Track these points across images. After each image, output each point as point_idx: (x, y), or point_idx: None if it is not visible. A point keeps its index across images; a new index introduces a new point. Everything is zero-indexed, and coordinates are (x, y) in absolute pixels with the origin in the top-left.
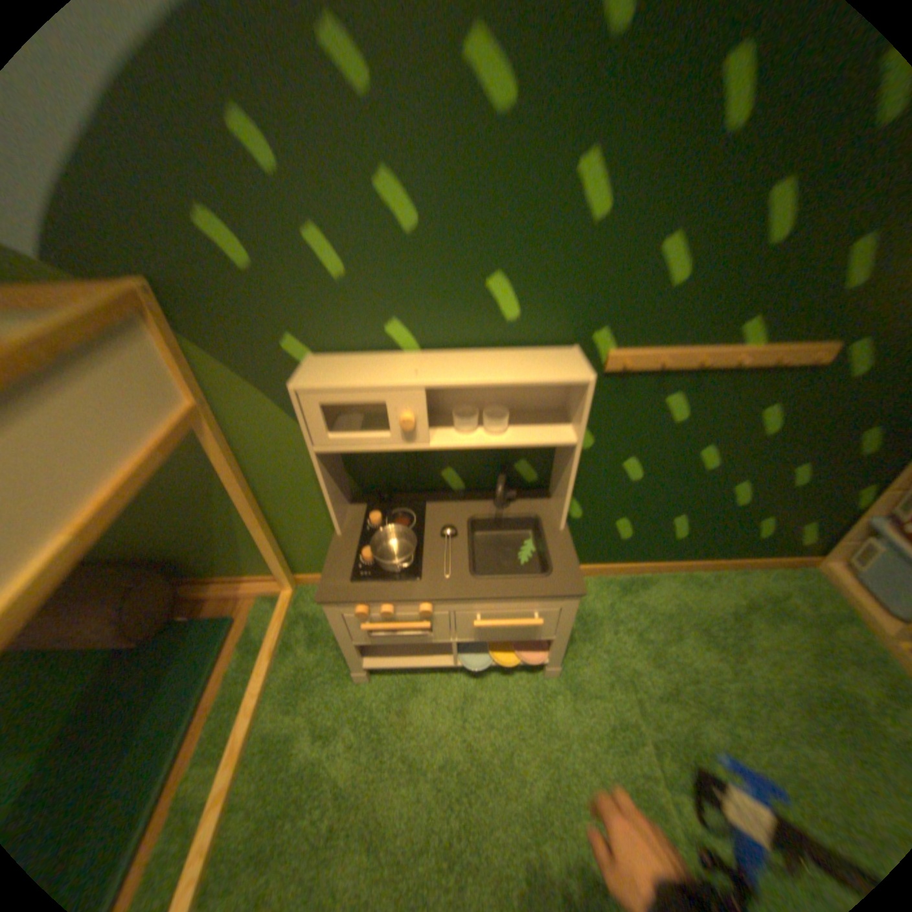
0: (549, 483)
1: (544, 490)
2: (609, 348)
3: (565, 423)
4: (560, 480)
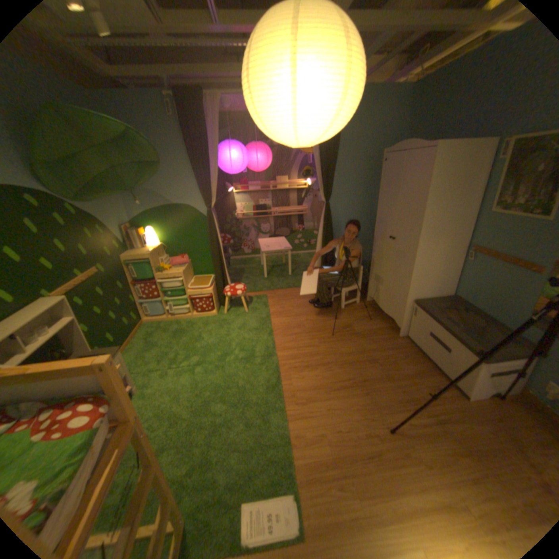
0: (63, 352)
1: (64, 356)
2: (46, 294)
3: (59, 319)
4: (71, 340)
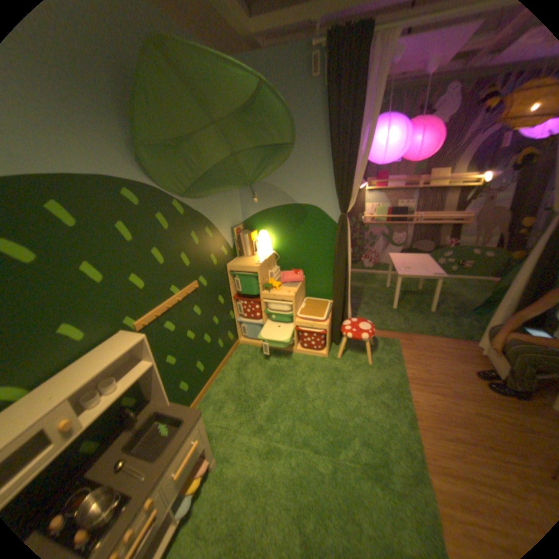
0: (142, 395)
1: (142, 401)
2: (132, 321)
3: (138, 361)
4: (150, 386)
